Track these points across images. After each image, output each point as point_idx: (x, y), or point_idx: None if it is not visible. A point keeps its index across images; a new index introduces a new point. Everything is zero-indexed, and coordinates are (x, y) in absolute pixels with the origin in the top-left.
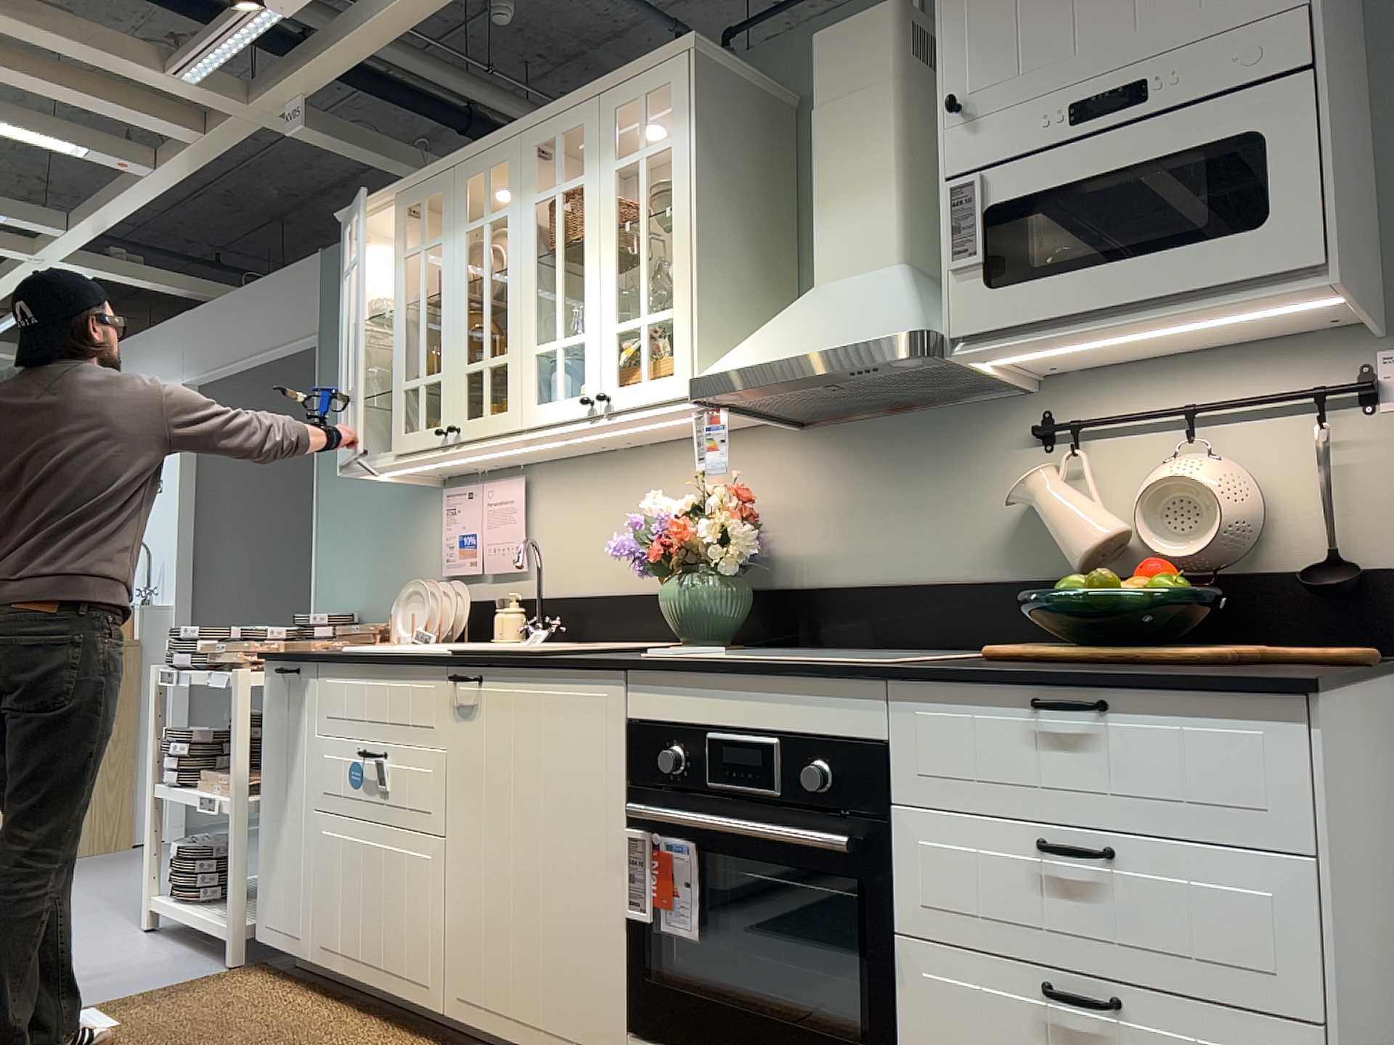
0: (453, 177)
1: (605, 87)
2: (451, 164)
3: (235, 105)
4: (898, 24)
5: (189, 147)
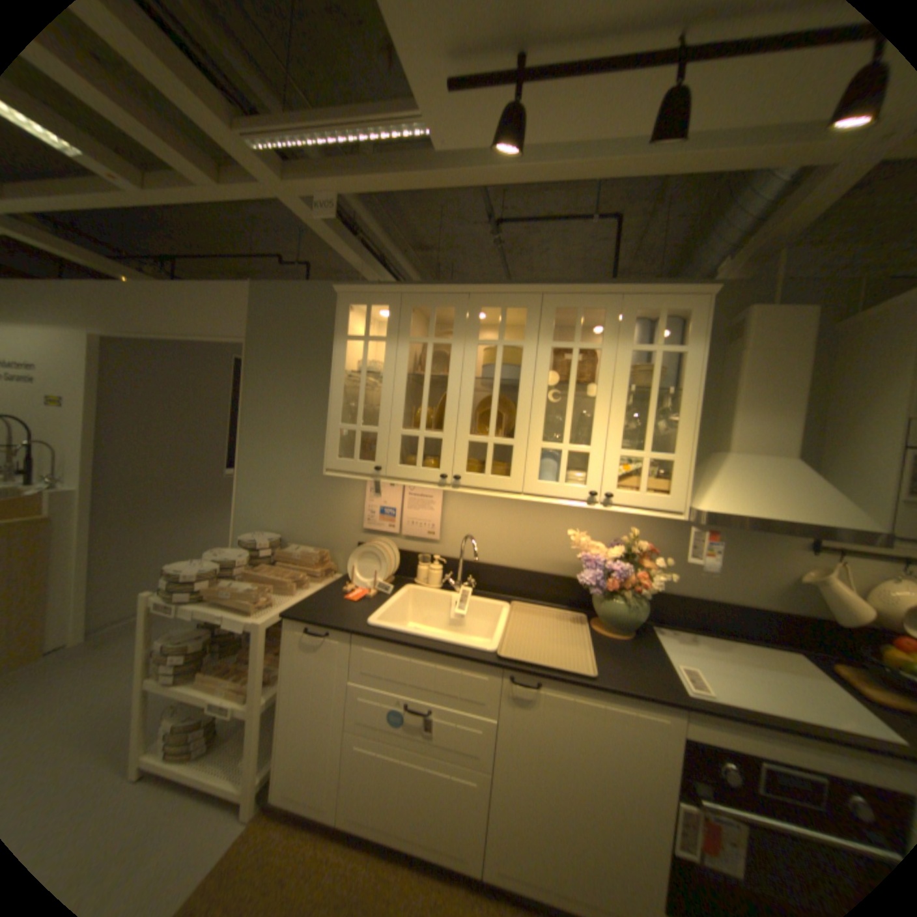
0: (468, 299)
1: (633, 290)
2: (468, 290)
3: (271, 174)
4: (819, 321)
5: (187, 182)
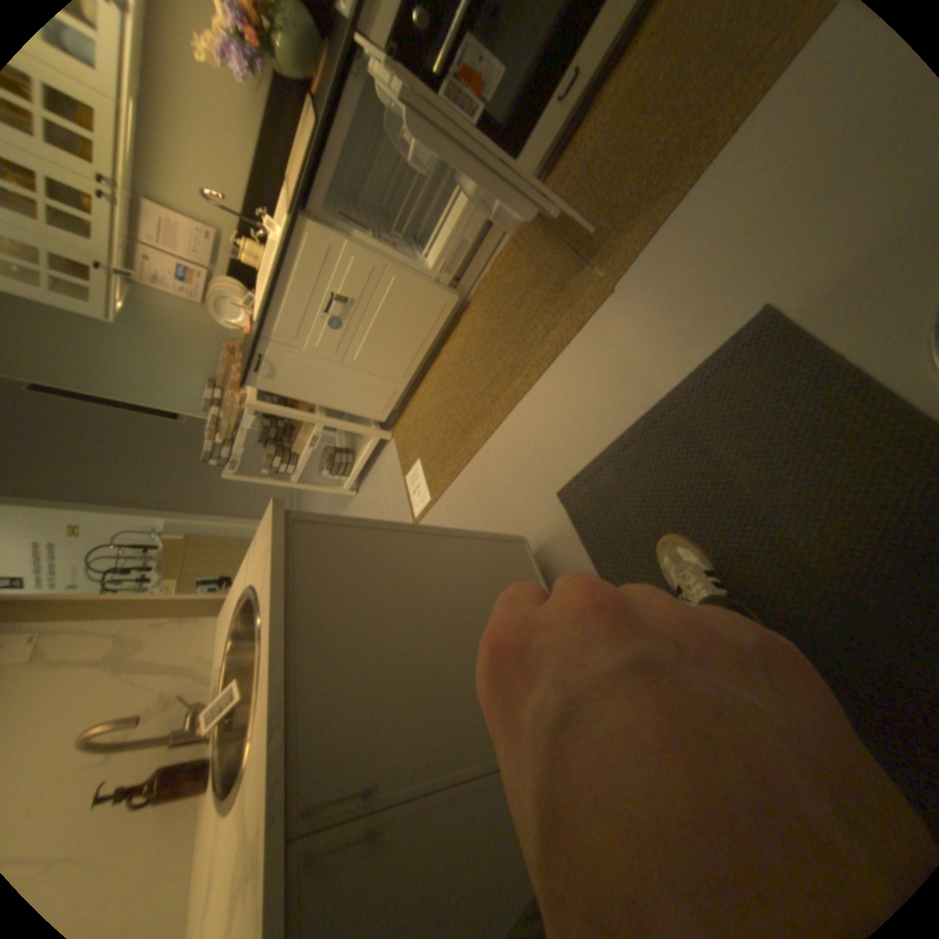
0: None
1: None
2: None
3: None
4: None
5: None
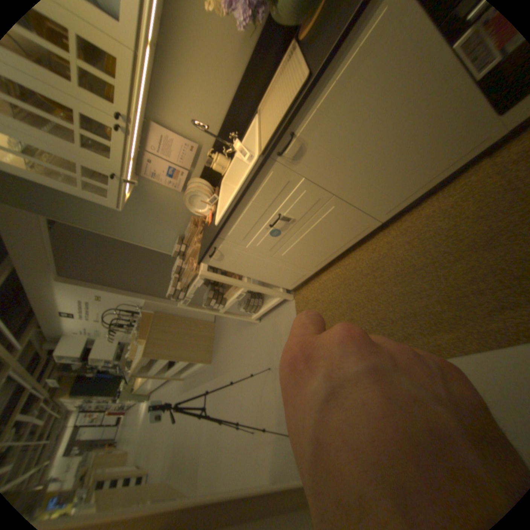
0: None
1: None
2: None
3: None
4: None
5: None
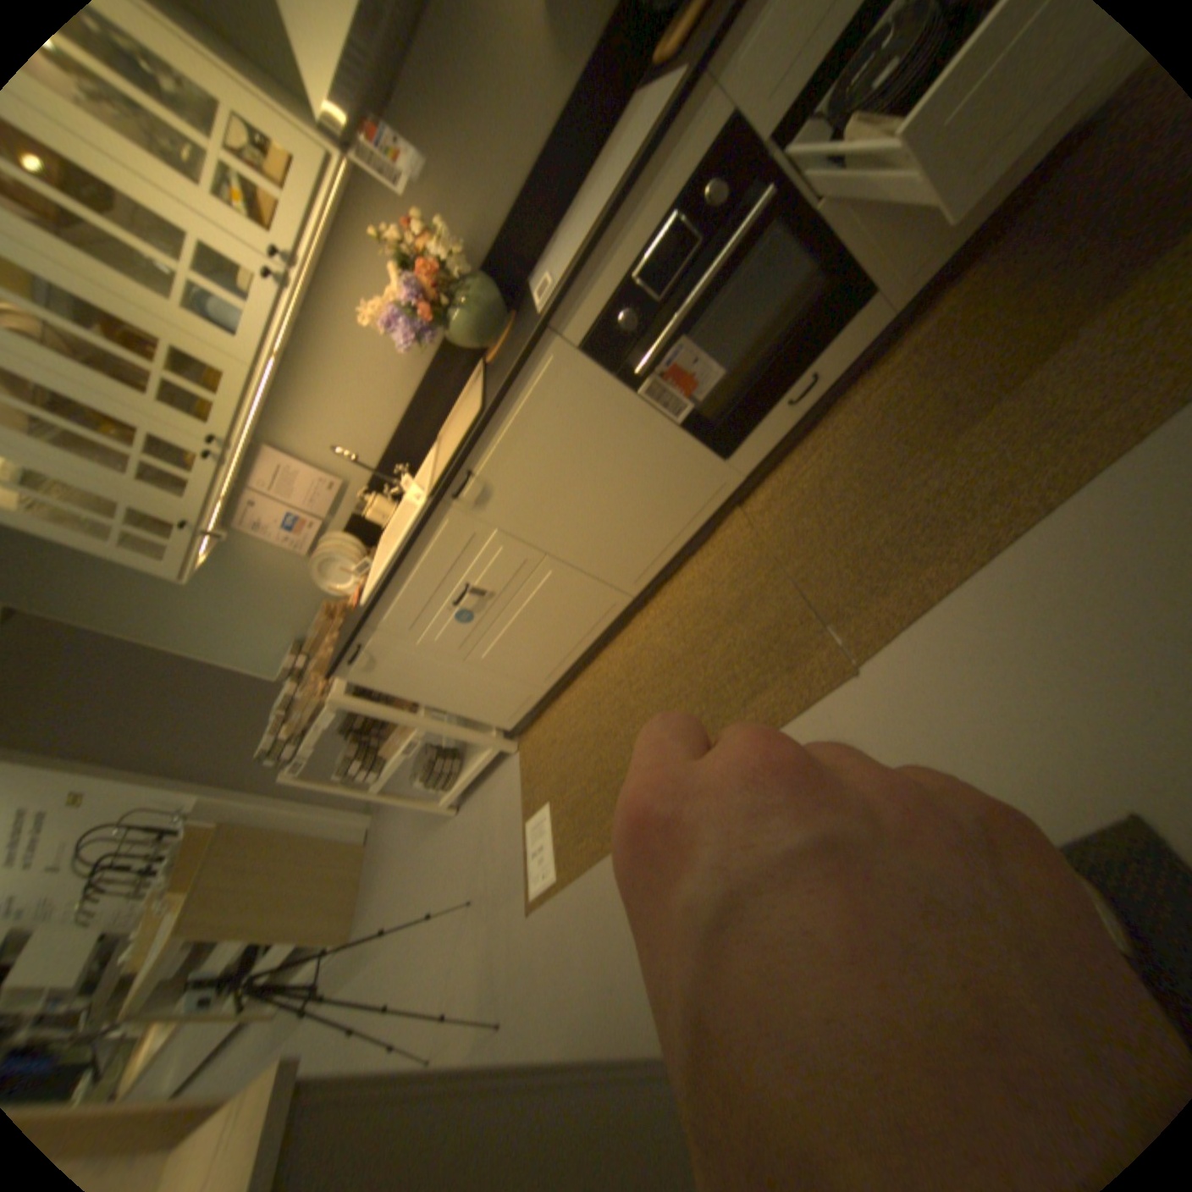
0: None
1: None
2: None
3: None
4: None
5: None
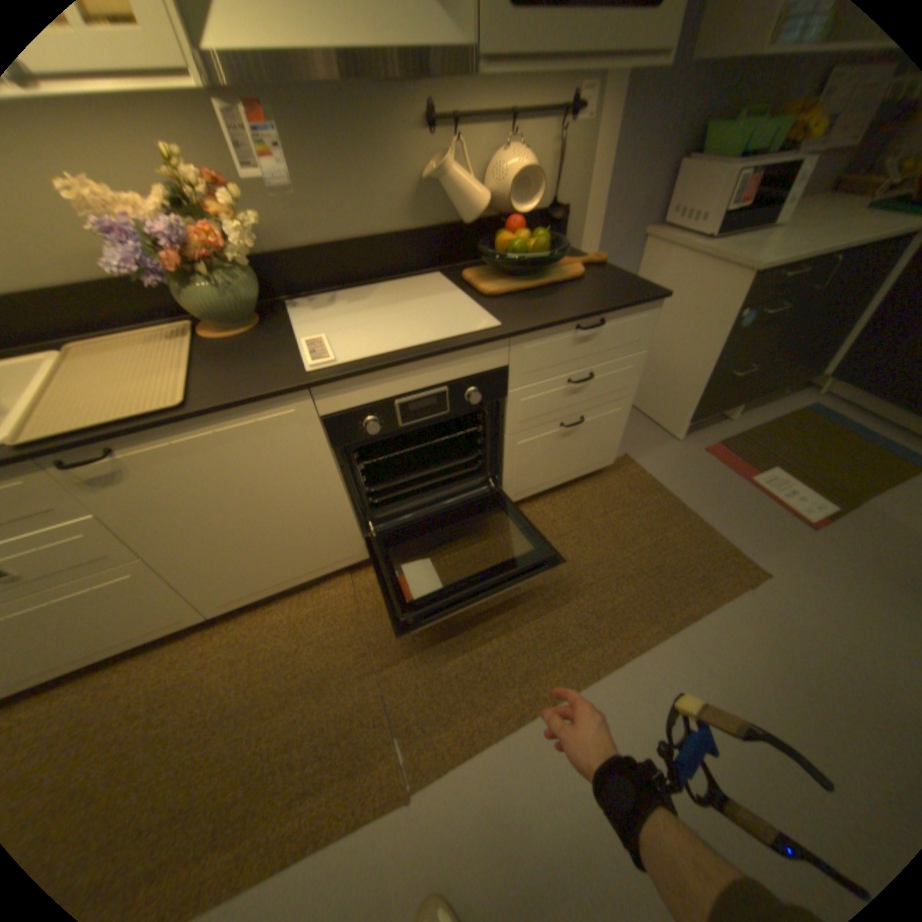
0: None
1: None
2: None
3: None
4: None
5: None
